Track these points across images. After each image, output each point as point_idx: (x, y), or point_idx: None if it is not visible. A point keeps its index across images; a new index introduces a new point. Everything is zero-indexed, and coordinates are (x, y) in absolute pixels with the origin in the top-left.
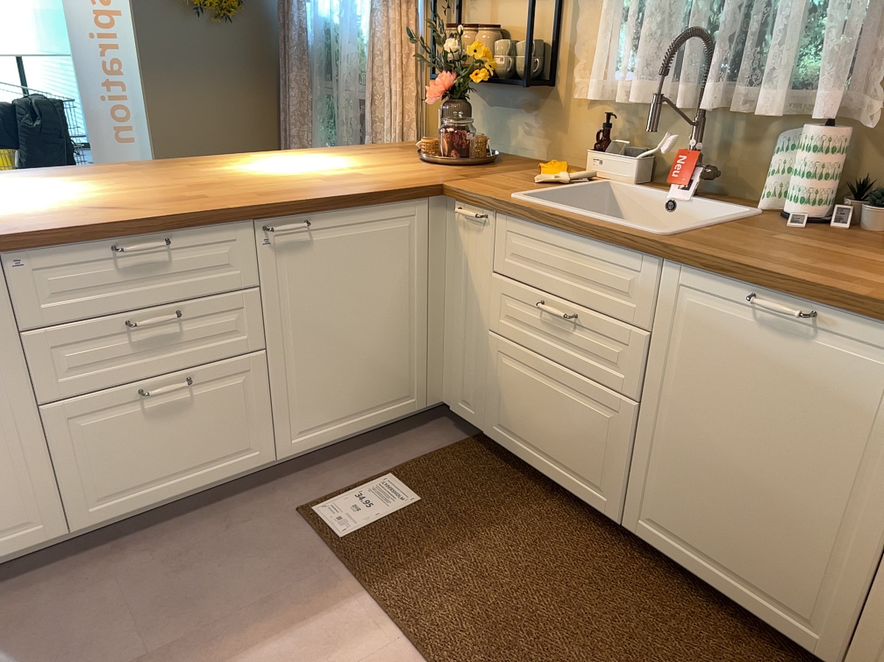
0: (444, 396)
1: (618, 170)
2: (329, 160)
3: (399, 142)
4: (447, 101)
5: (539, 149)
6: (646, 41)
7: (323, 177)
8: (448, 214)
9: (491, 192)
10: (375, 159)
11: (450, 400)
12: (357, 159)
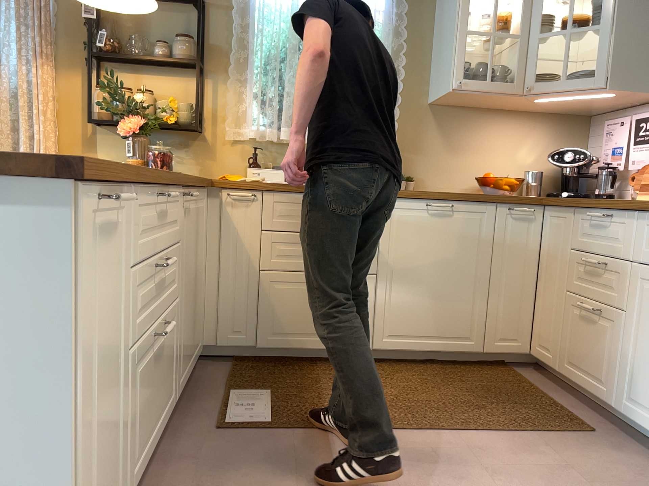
0: (206, 339)
1: (273, 176)
2: None
3: None
4: (135, 135)
5: (194, 172)
6: (287, 107)
7: None
8: (210, 201)
9: (253, 181)
10: None
11: (213, 339)
12: None
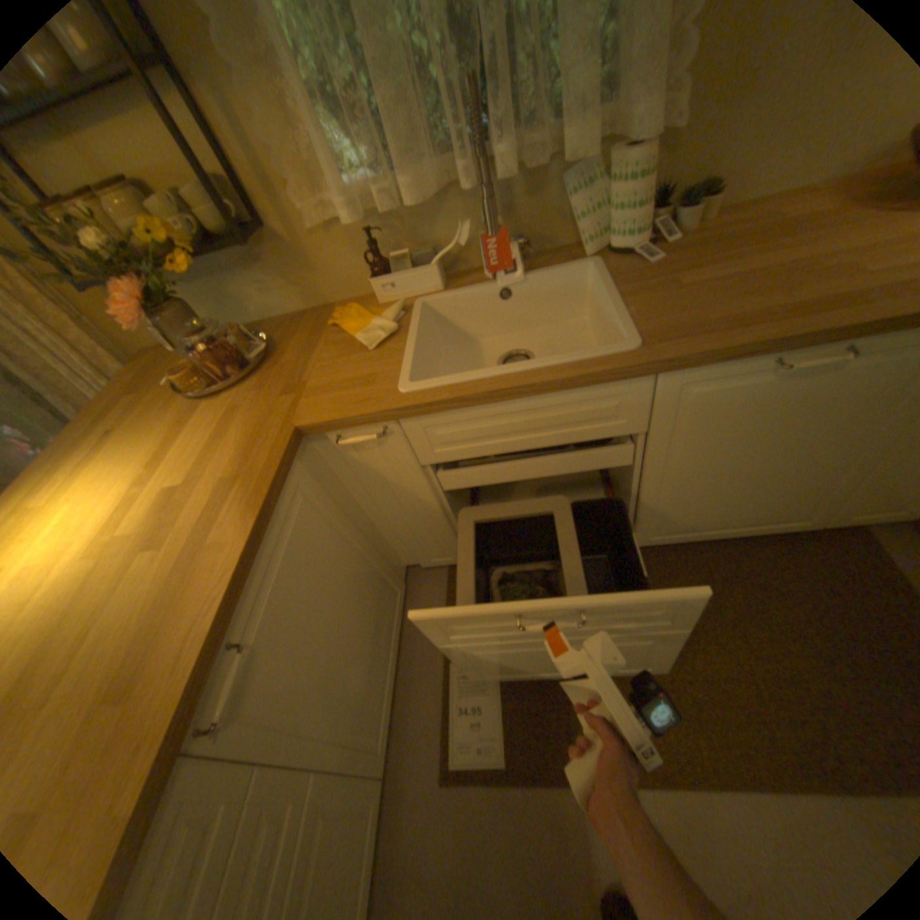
0: (406, 562)
1: (419, 281)
2: (78, 489)
3: (107, 382)
4: (148, 310)
5: (291, 299)
6: (390, 111)
7: (133, 540)
8: (318, 445)
9: (372, 400)
10: (135, 438)
11: (414, 561)
12: (111, 456)
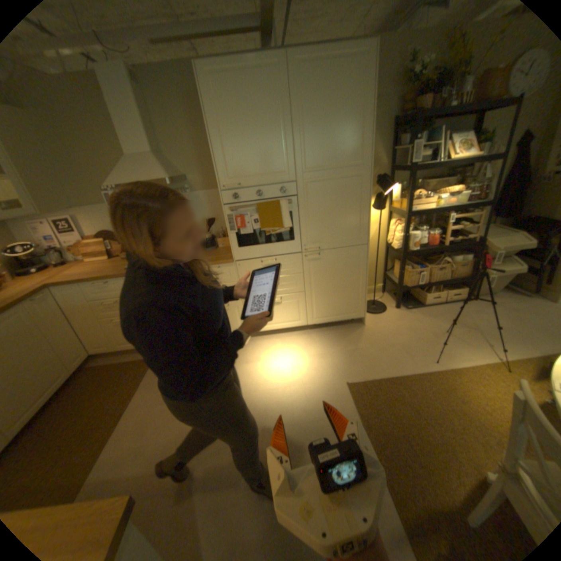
0: None
1: None
2: None
3: None
4: None
5: None
6: None
7: None
8: None
9: None
10: None
11: None
12: None
